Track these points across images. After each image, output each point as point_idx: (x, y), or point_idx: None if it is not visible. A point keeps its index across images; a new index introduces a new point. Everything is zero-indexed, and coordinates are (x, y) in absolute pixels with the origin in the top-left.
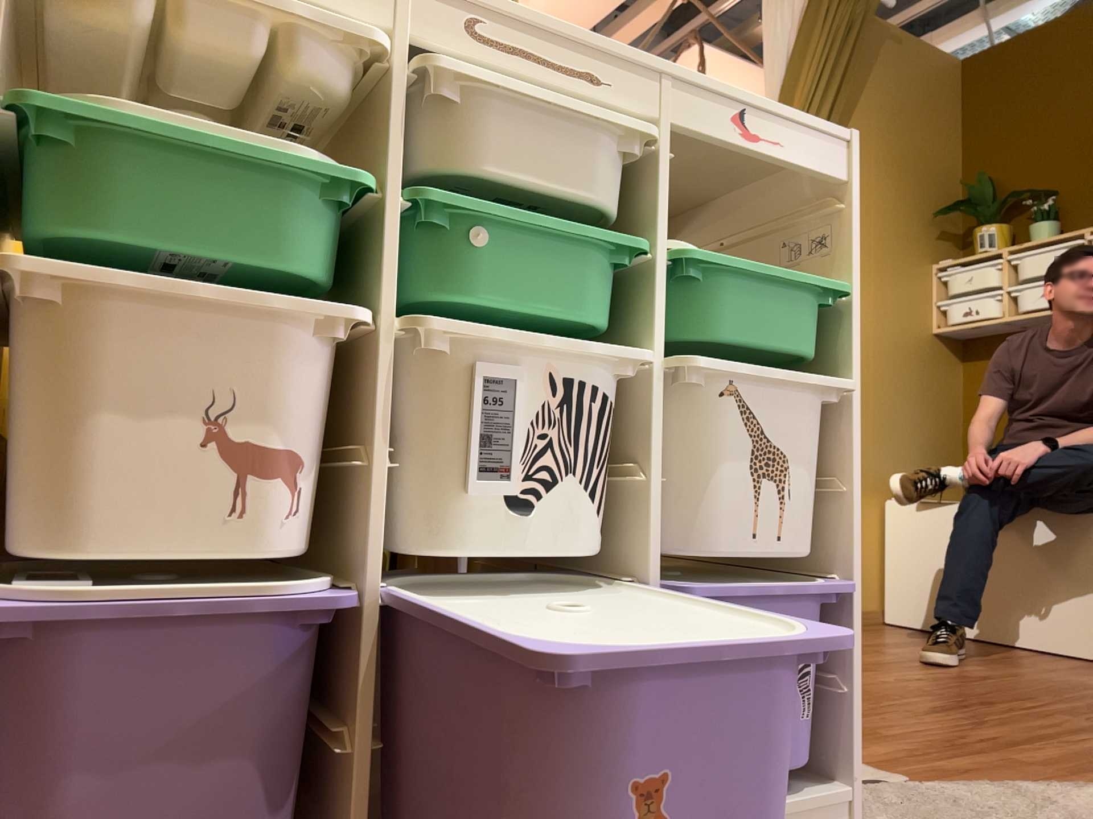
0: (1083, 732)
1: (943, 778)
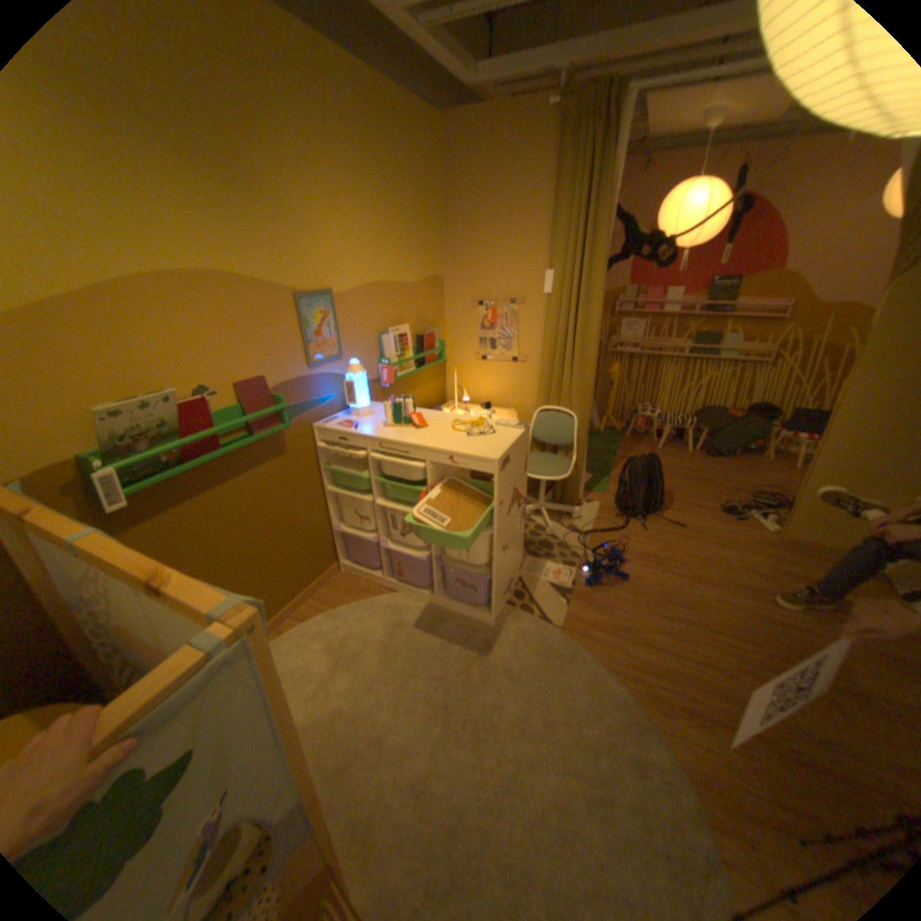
0: (701, 670)
1: (571, 636)
